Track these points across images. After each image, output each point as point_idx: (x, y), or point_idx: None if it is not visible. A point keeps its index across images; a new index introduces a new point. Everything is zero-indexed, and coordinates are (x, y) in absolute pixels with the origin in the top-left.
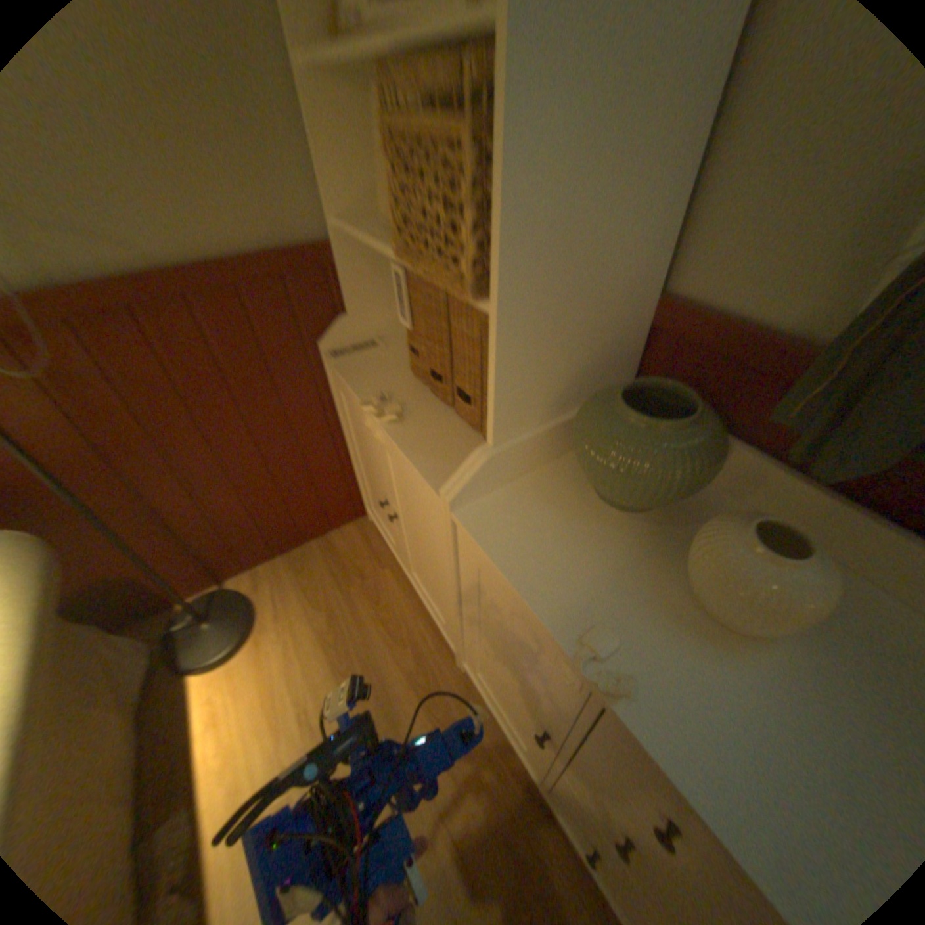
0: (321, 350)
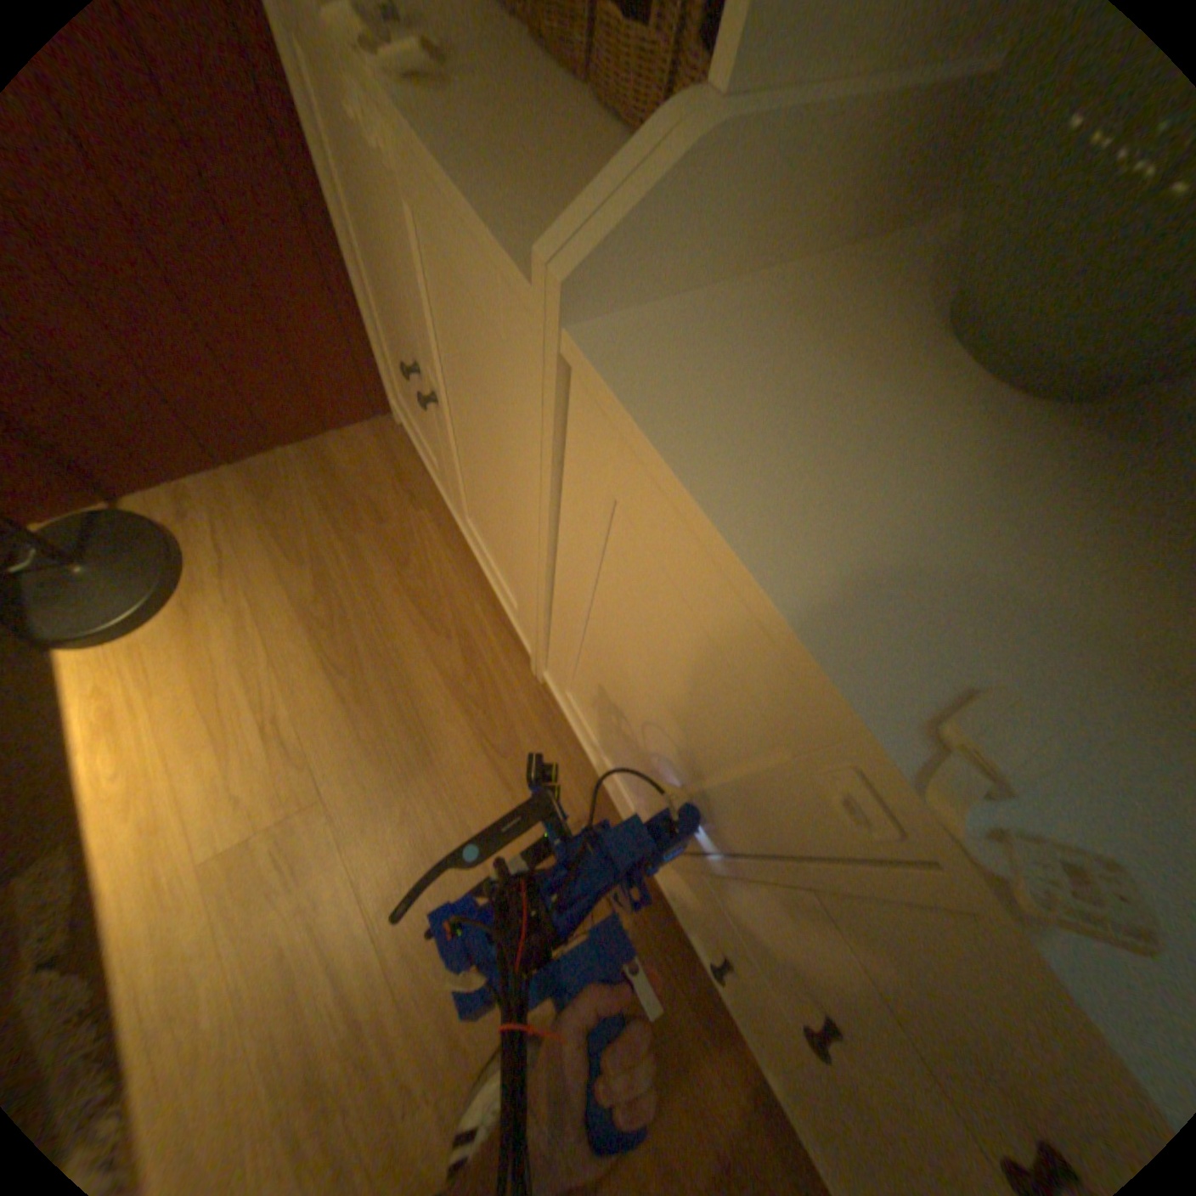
0: None
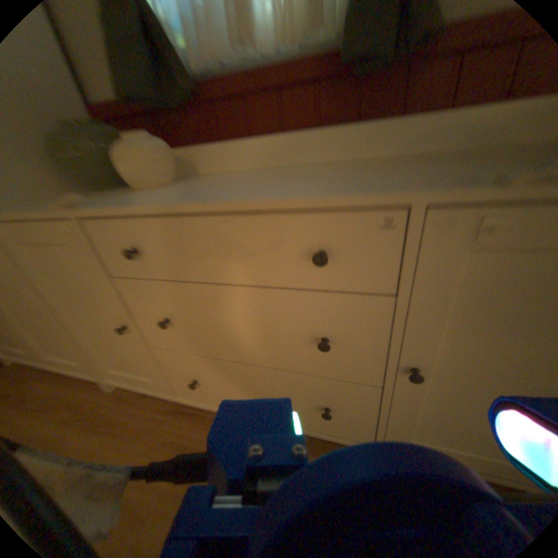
0: None
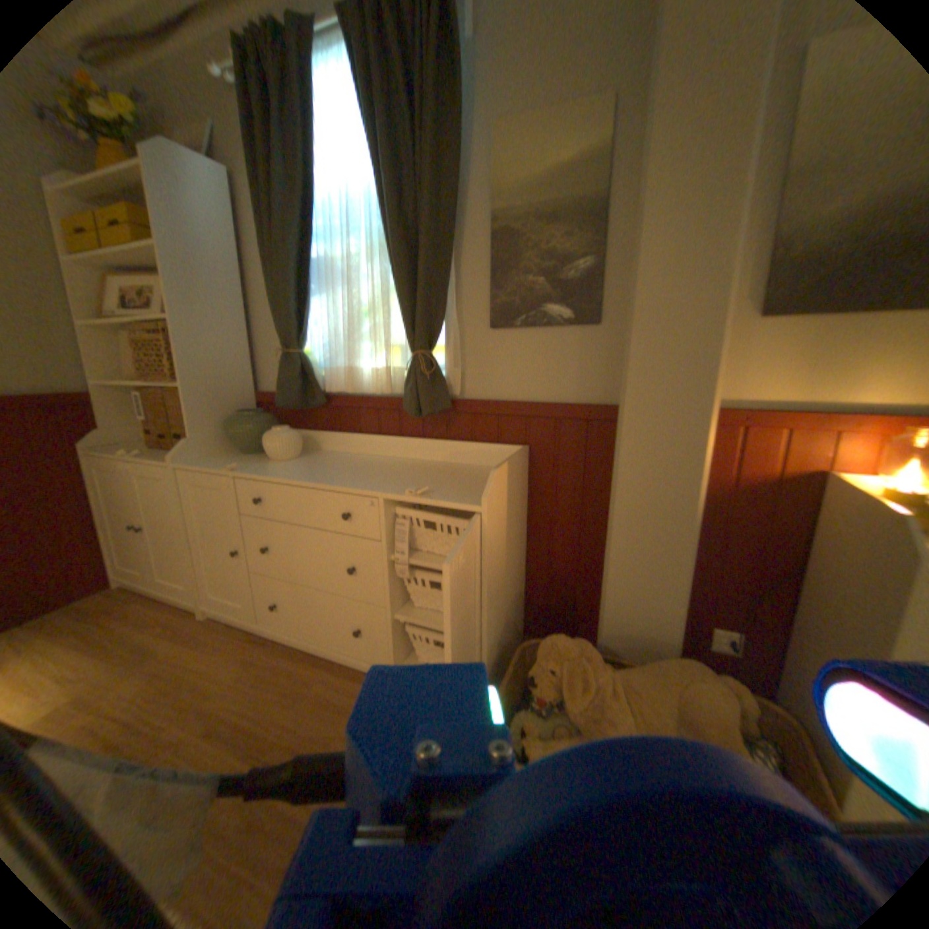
0: (76, 450)
